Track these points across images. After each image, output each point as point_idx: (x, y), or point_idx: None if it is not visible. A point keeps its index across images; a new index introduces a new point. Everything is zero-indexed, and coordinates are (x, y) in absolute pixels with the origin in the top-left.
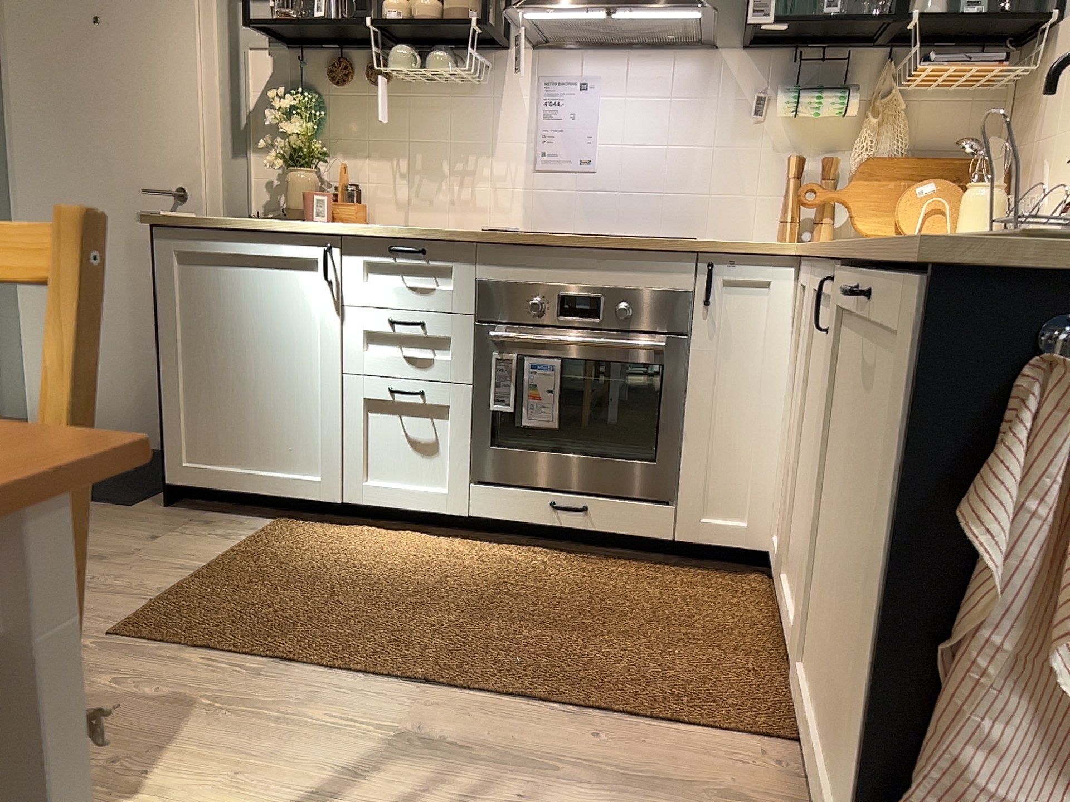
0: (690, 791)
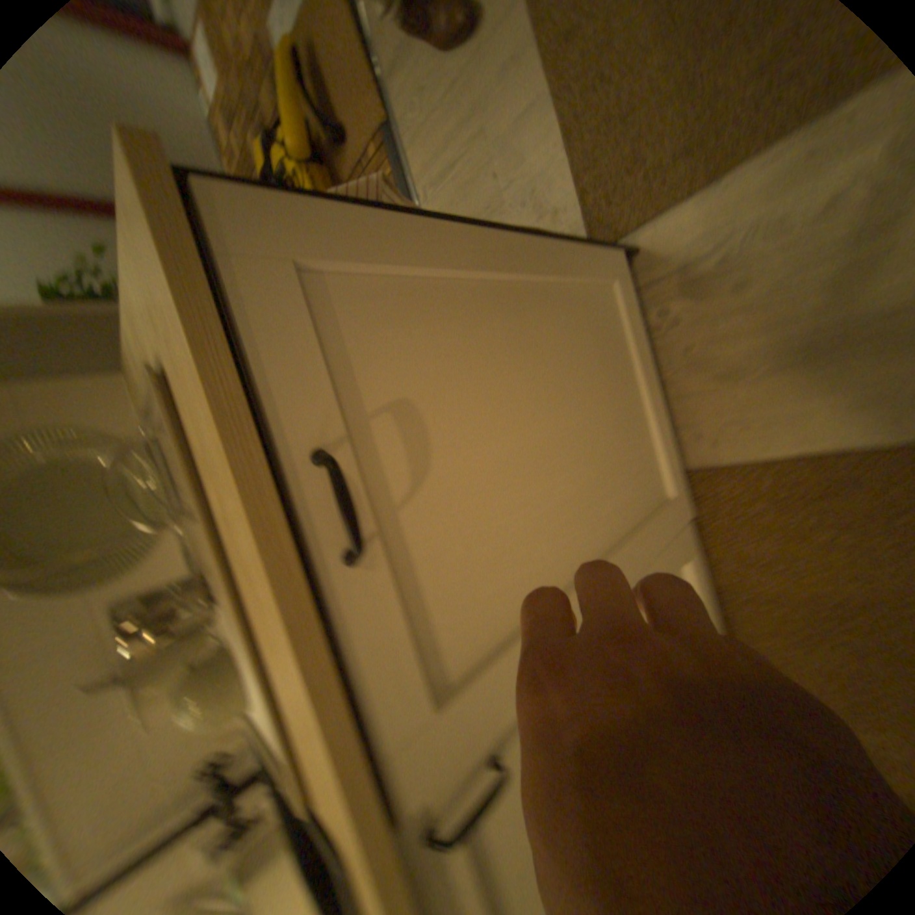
0: (785, 360)
